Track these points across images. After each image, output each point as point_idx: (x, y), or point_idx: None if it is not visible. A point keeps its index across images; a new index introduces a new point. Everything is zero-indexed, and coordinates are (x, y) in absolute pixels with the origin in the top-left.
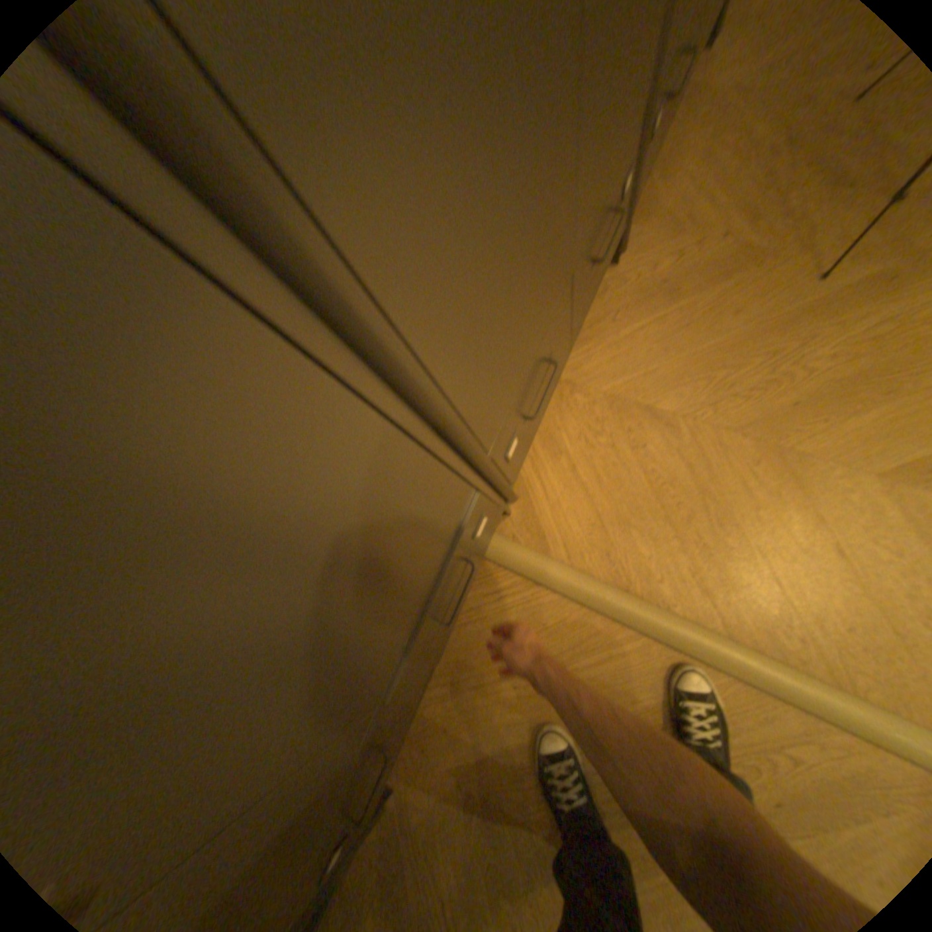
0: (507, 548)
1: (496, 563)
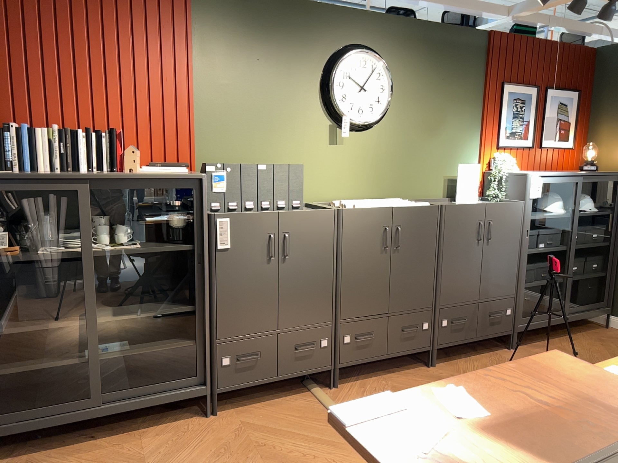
0: (321, 392)
1: (313, 394)
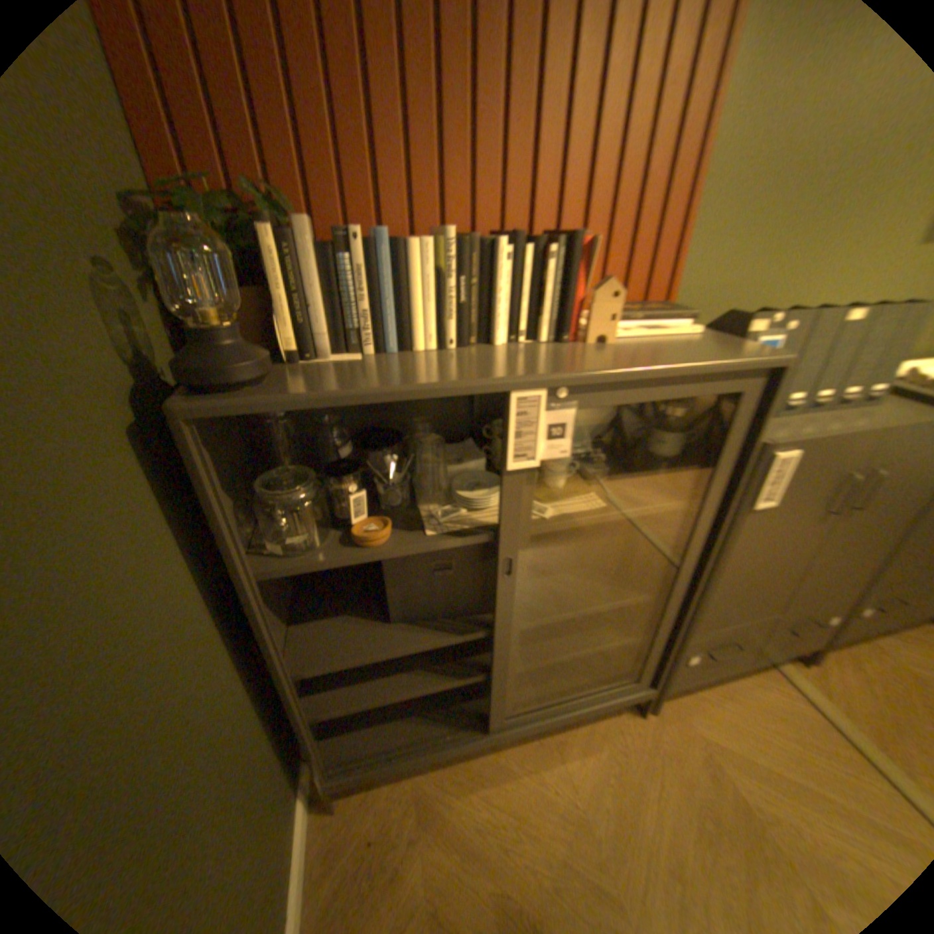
0: (803, 679)
1: (790, 681)
